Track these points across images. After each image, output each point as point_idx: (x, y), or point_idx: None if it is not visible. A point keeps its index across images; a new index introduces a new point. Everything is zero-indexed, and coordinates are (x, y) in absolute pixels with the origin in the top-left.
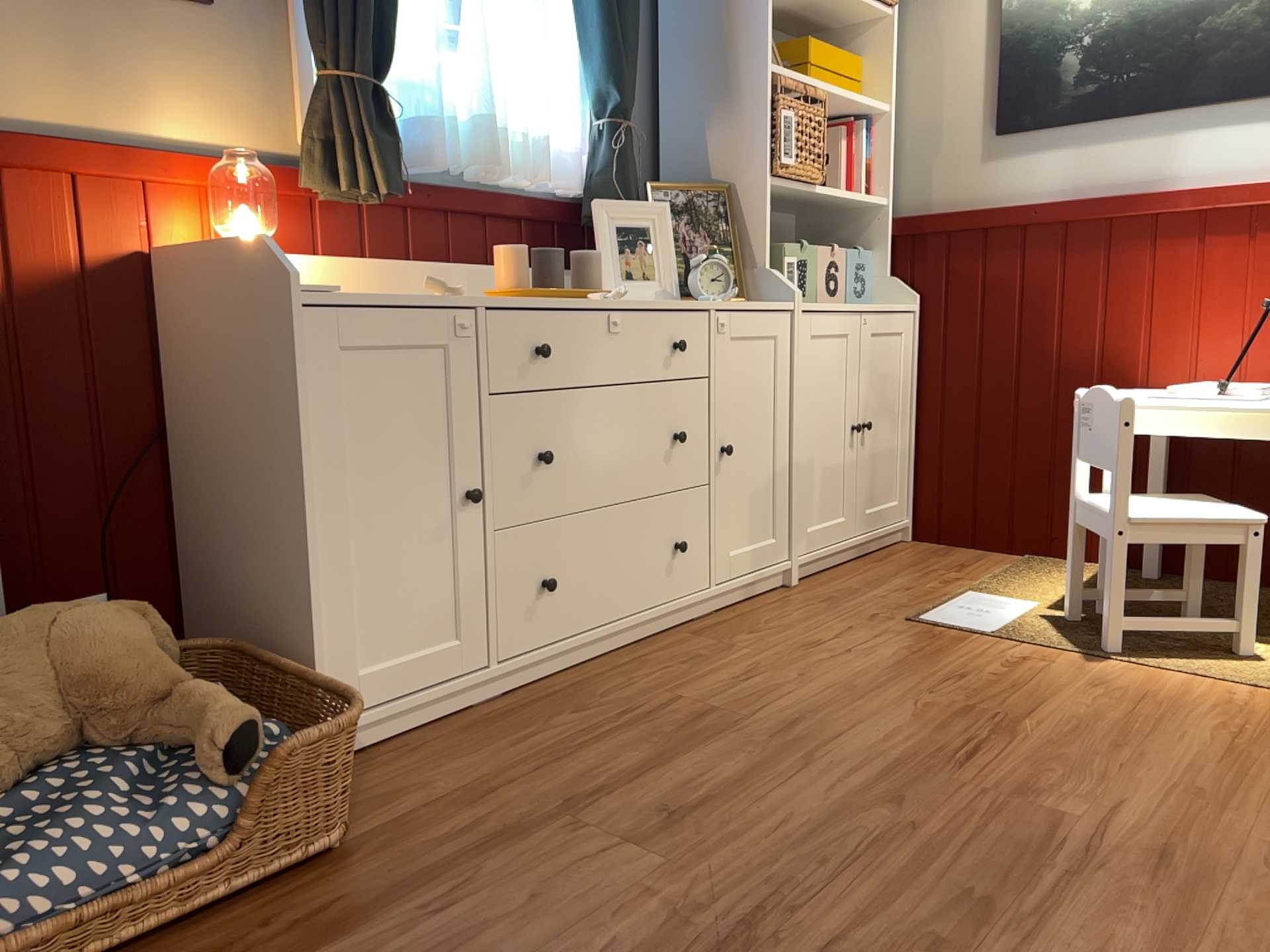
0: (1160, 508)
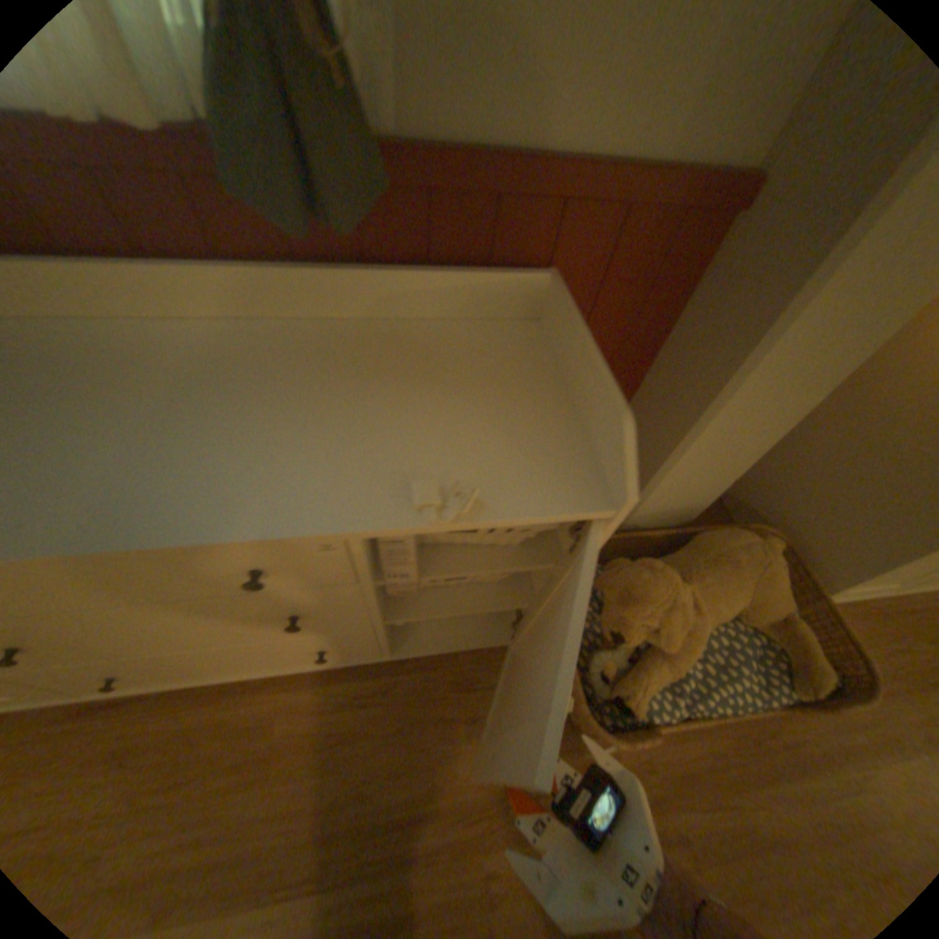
0: None
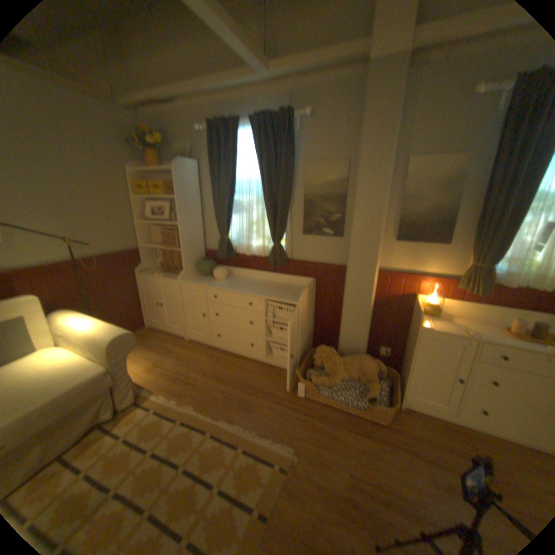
0: None
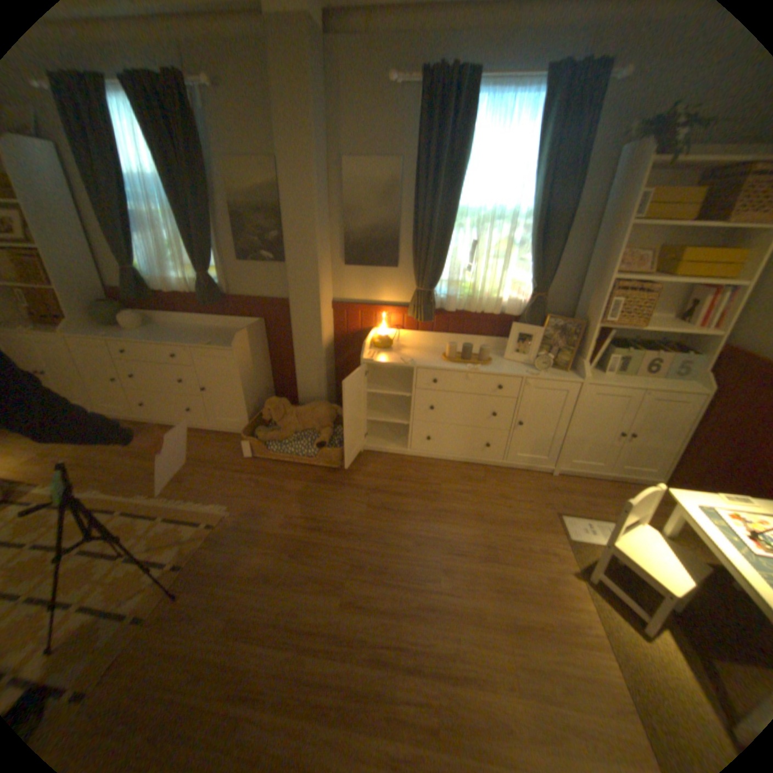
0: (650, 555)
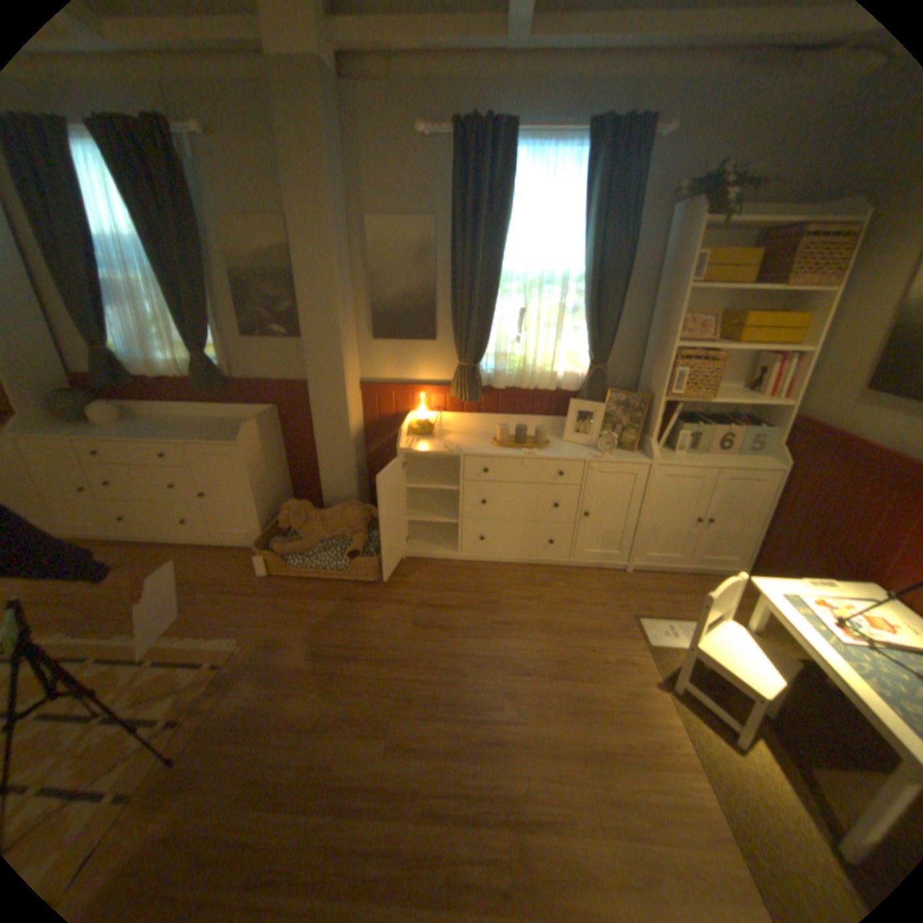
0: (737, 655)
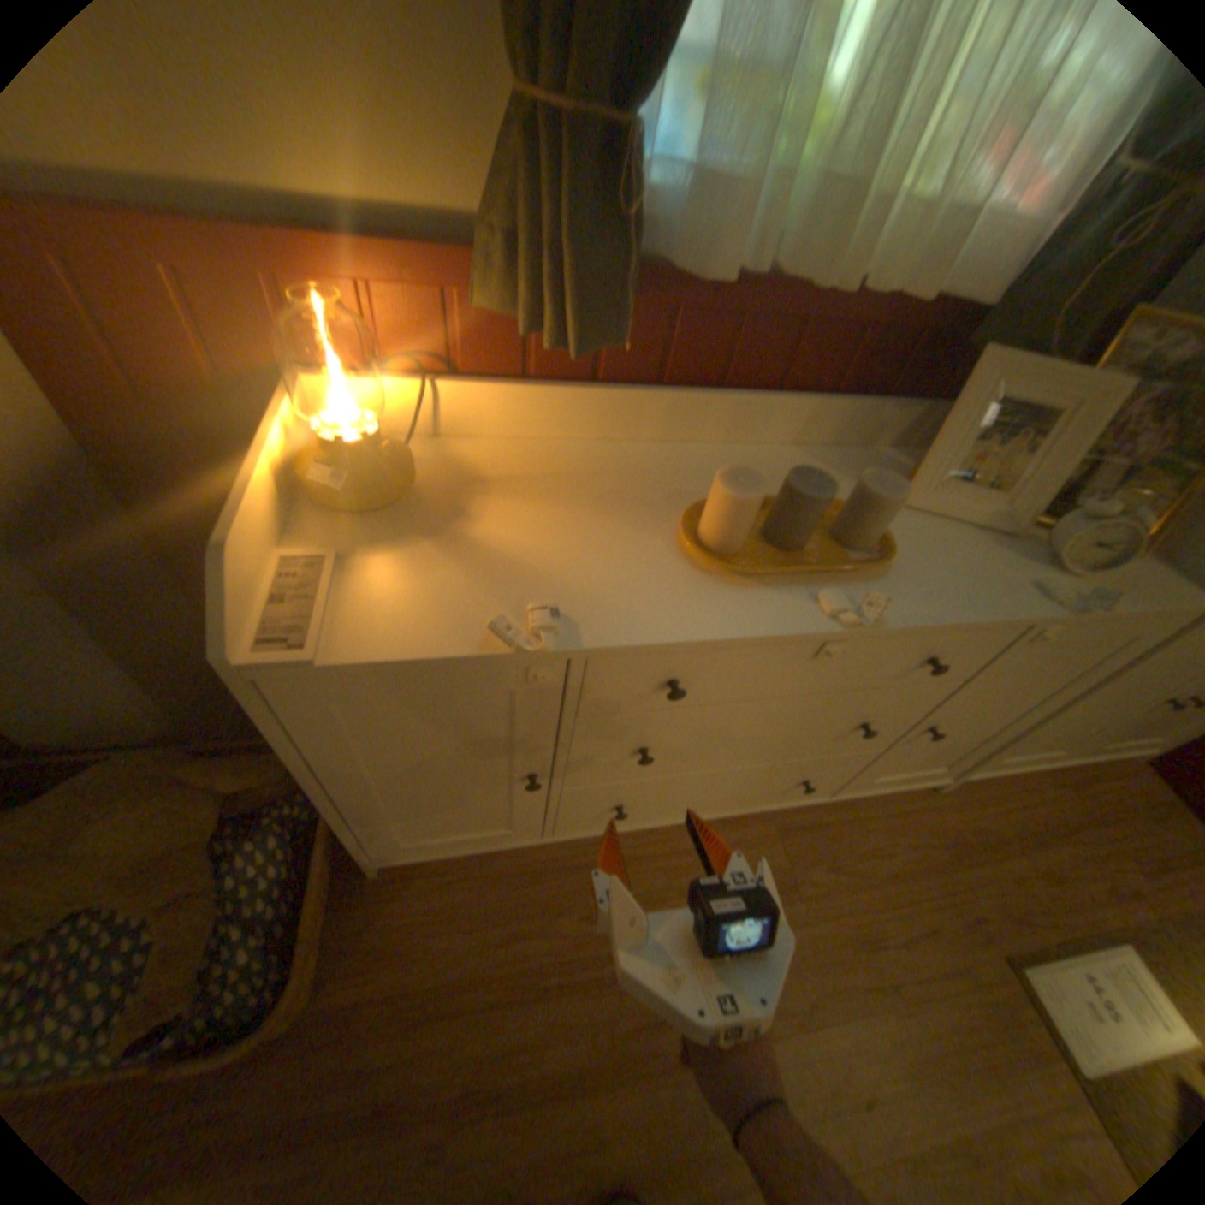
0: None
